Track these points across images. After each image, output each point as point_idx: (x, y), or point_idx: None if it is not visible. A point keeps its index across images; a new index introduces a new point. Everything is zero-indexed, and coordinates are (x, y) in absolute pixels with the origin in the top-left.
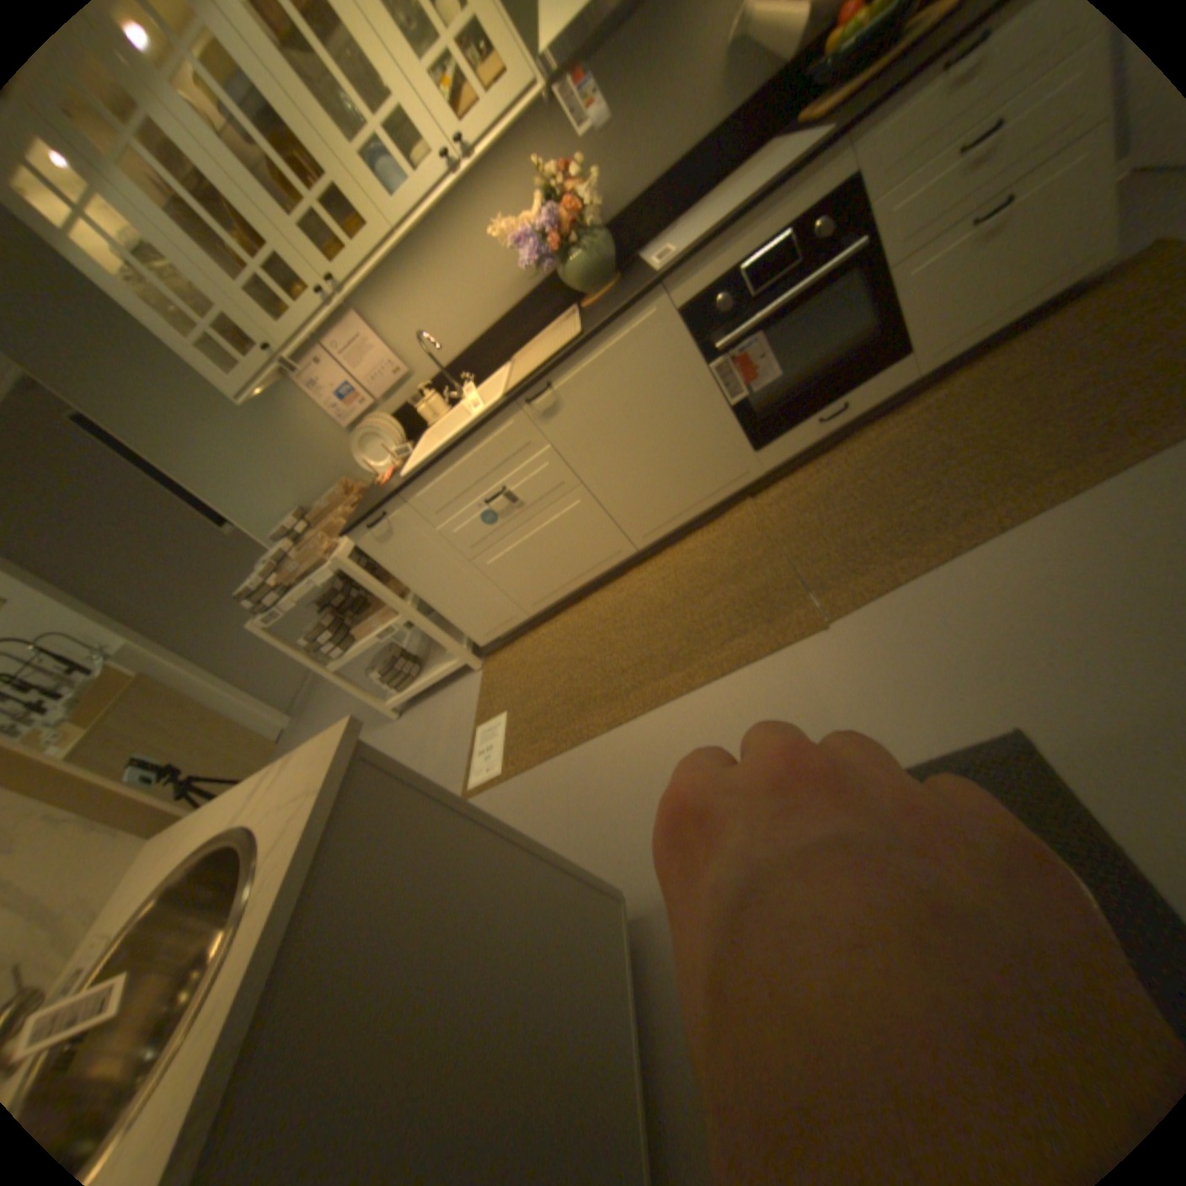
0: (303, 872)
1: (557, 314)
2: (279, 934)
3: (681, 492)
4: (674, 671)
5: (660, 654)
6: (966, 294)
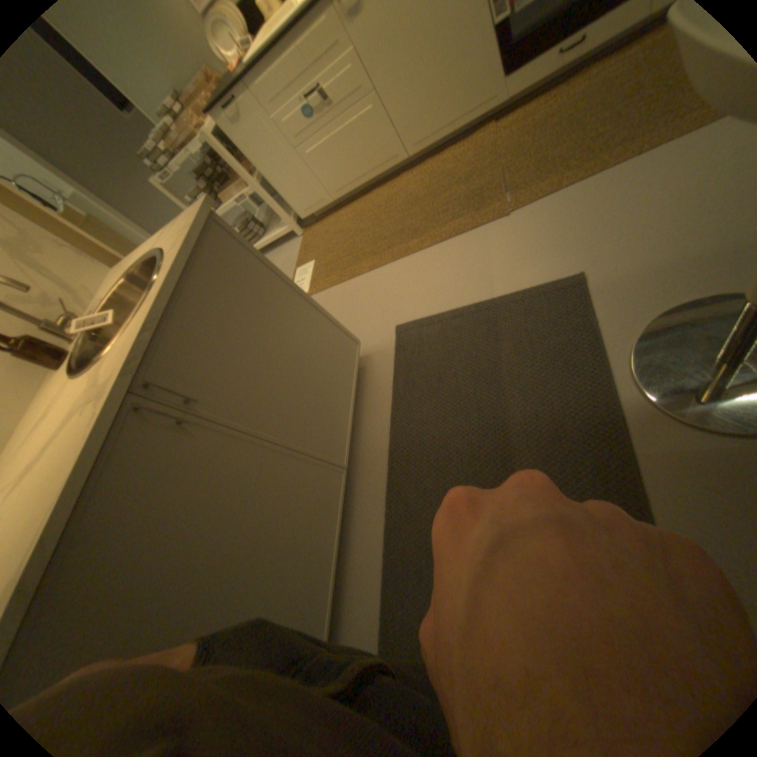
0: (185, 258)
1: None
2: (176, 278)
3: (445, 108)
4: (414, 239)
5: (408, 228)
6: None
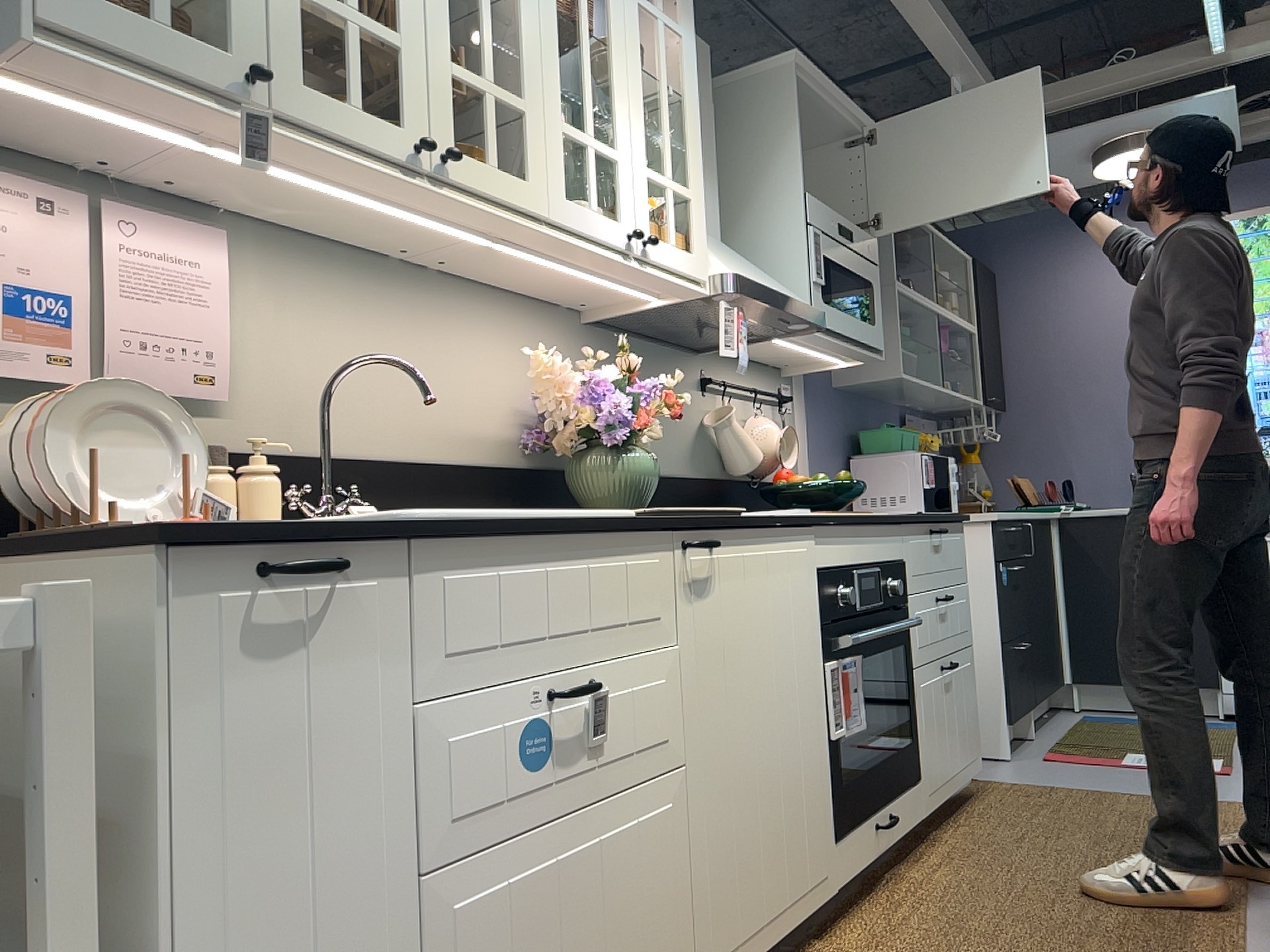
0: None
1: None
2: None
3: (771, 877)
4: None
5: None
6: (941, 738)
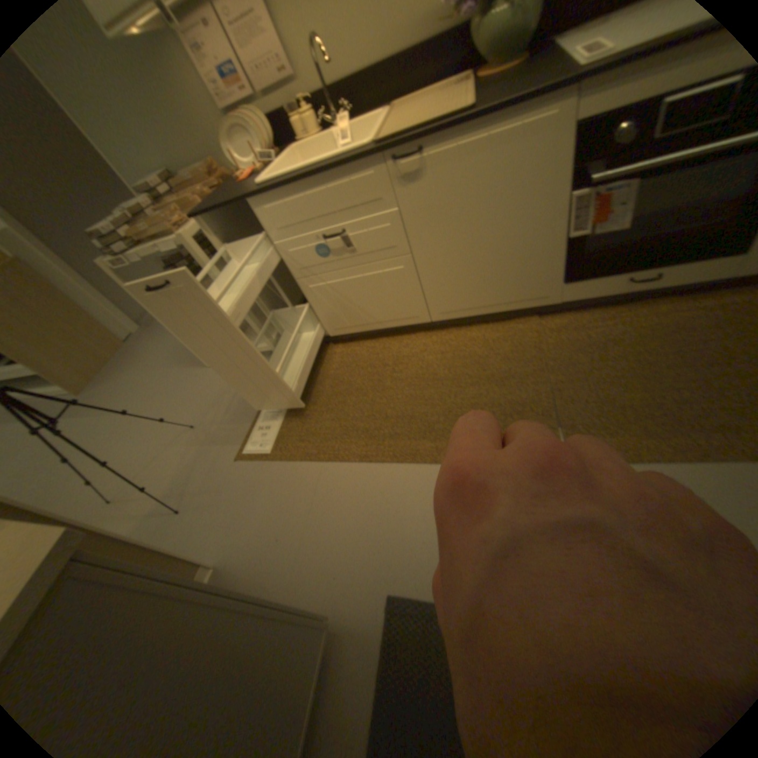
0: None
1: (449, 75)
2: None
3: (487, 292)
4: (426, 440)
5: (420, 419)
6: None
